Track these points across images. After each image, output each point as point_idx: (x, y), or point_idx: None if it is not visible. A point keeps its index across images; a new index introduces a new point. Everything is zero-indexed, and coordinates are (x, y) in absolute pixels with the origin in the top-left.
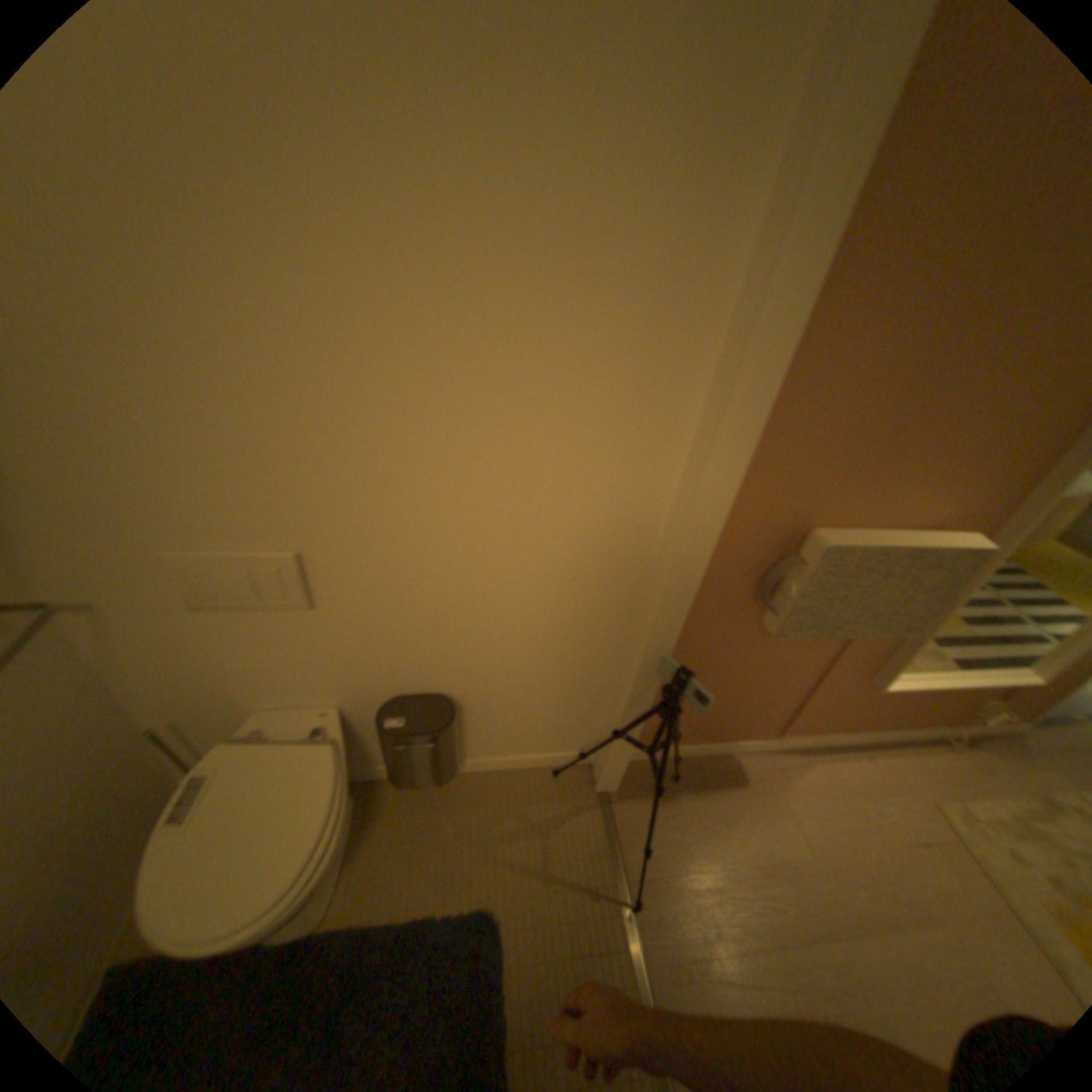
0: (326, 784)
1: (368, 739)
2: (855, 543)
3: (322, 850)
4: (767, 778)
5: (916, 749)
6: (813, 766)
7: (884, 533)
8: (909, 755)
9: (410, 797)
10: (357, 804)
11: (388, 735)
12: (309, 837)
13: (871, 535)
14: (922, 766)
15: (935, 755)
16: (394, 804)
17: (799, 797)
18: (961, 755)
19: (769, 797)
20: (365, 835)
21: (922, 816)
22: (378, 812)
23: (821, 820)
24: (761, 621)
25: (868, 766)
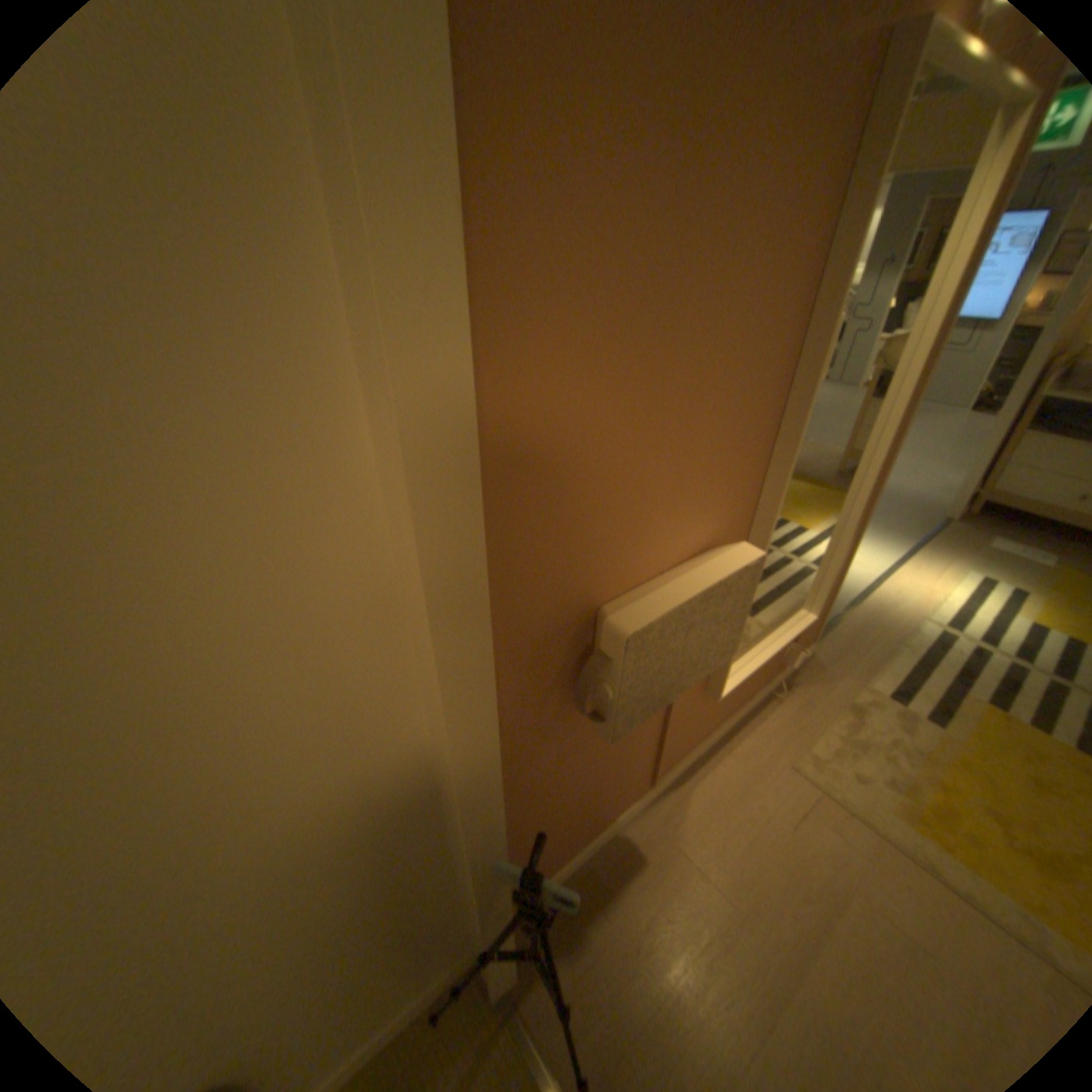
0: None
1: None
2: (647, 614)
3: None
4: (656, 839)
5: (753, 717)
6: (687, 794)
7: (667, 585)
8: (751, 727)
9: None
10: None
11: None
12: None
13: (657, 595)
14: (764, 732)
15: (768, 714)
16: None
17: (690, 841)
18: (784, 702)
19: (666, 862)
20: None
21: (786, 787)
22: None
23: (719, 855)
24: (587, 727)
25: (728, 761)
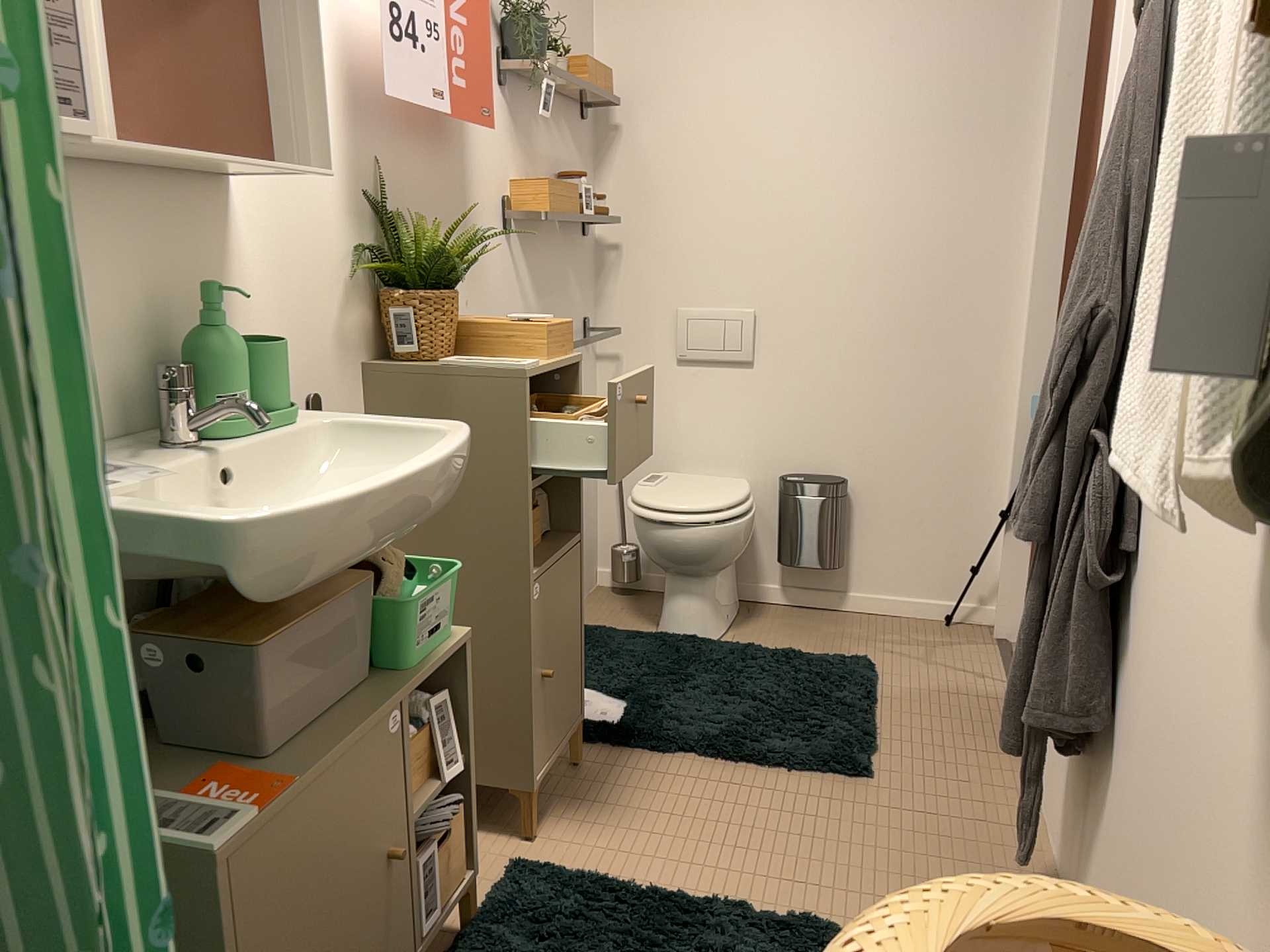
0: (746, 491)
1: (768, 522)
2: None
3: (743, 518)
4: None
5: None
6: None
7: None
8: None
9: (793, 614)
10: (745, 610)
11: (791, 484)
12: (738, 500)
13: None
14: None
15: None
16: (778, 615)
17: None
18: None
19: None
20: (753, 622)
21: None
22: (764, 615)
23: None
24: None
25: None
